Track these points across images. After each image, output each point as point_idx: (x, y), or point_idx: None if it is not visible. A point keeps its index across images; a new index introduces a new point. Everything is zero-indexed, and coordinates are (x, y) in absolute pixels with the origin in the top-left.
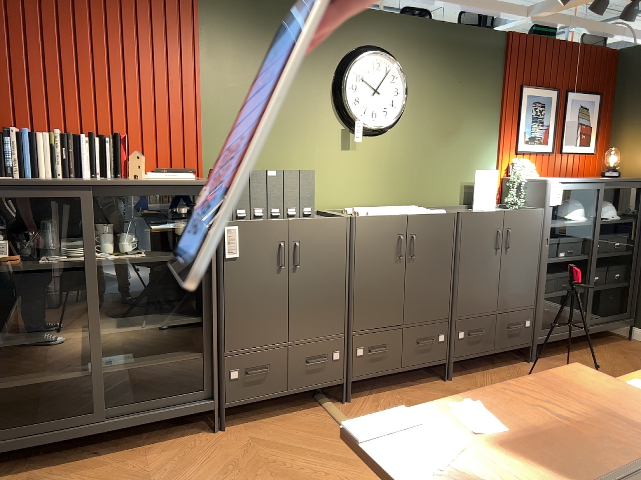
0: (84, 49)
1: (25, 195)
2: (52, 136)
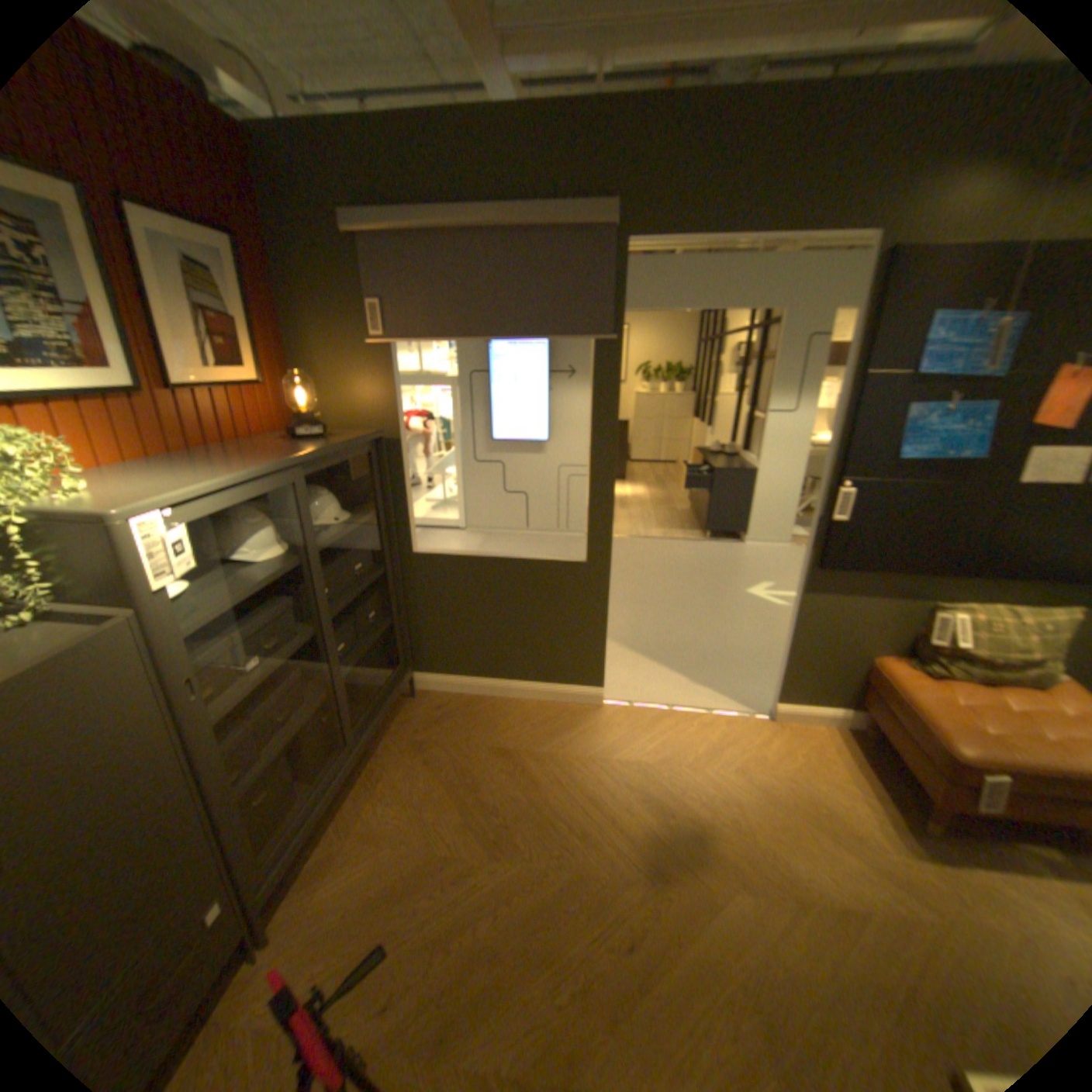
0: None
1: None
2: None
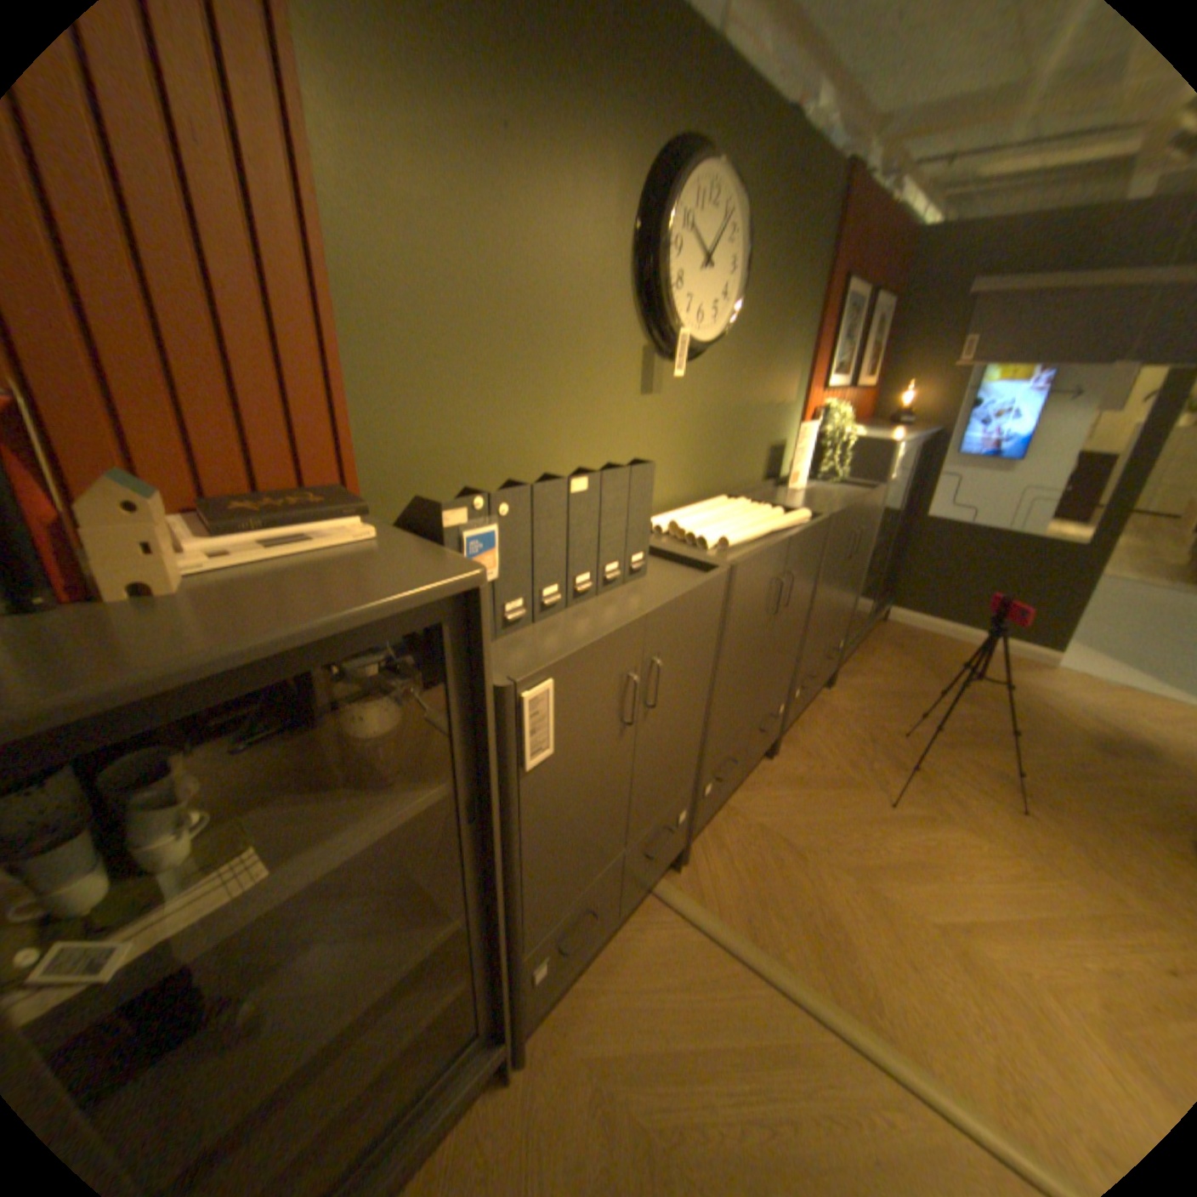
0: None
1: None
2: None
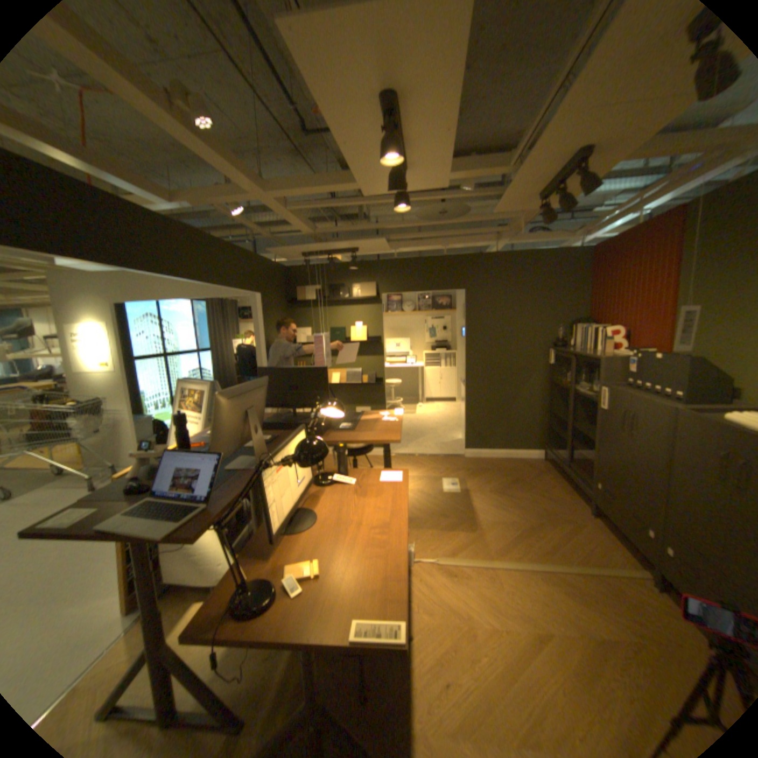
0: (629, 277)
1: (563, 355)
2: (592, 329)
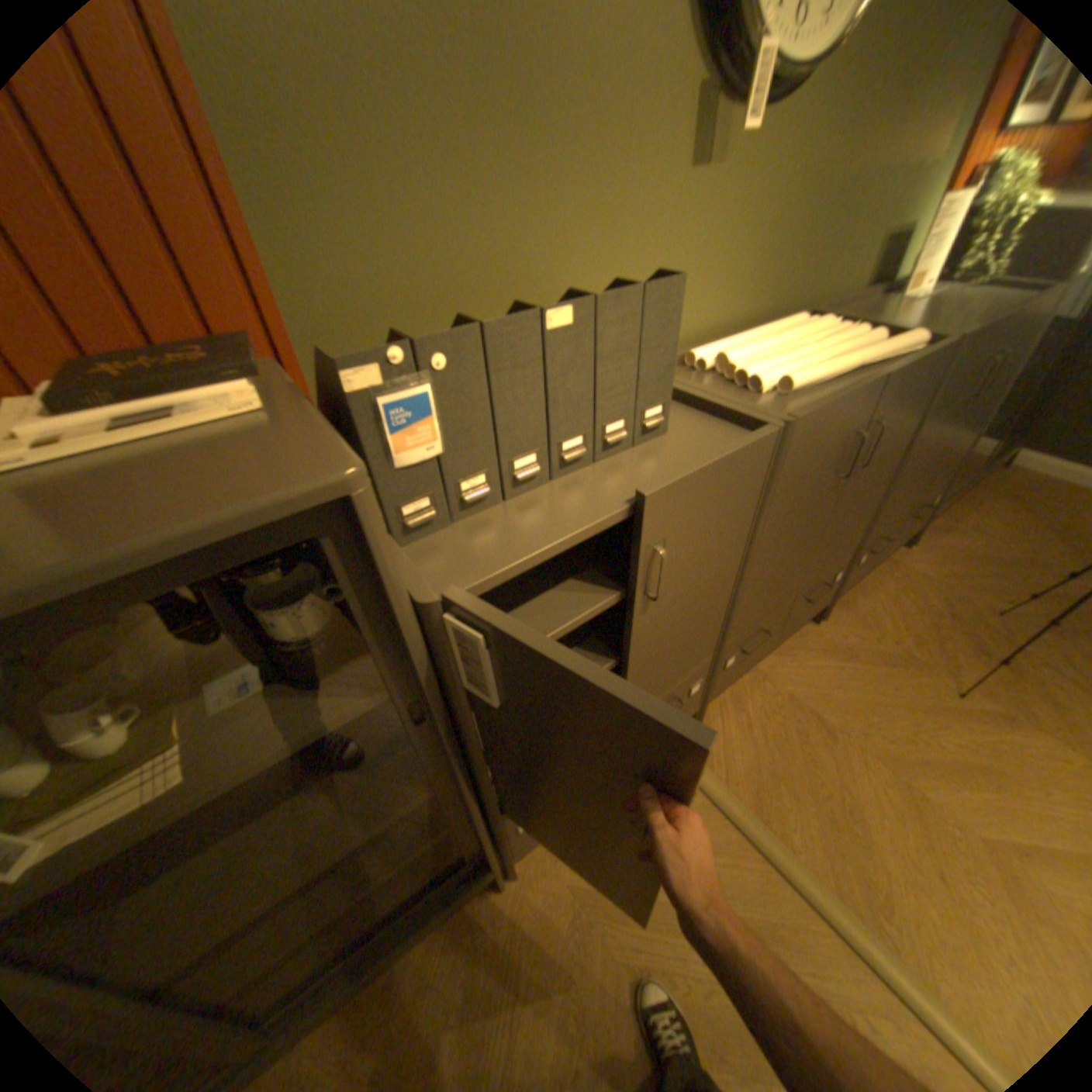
0: None
1: None
2: None
